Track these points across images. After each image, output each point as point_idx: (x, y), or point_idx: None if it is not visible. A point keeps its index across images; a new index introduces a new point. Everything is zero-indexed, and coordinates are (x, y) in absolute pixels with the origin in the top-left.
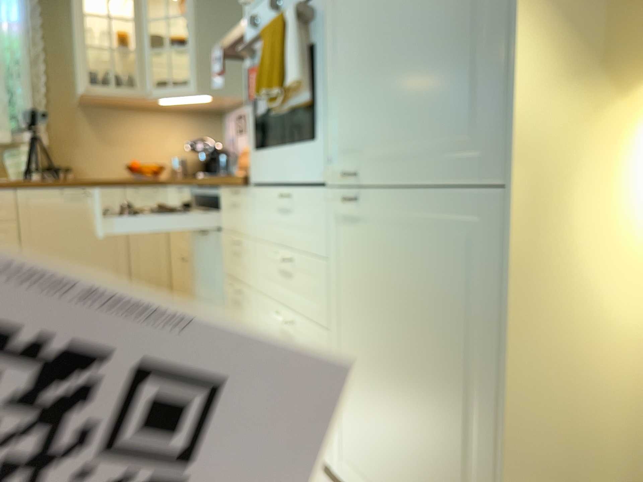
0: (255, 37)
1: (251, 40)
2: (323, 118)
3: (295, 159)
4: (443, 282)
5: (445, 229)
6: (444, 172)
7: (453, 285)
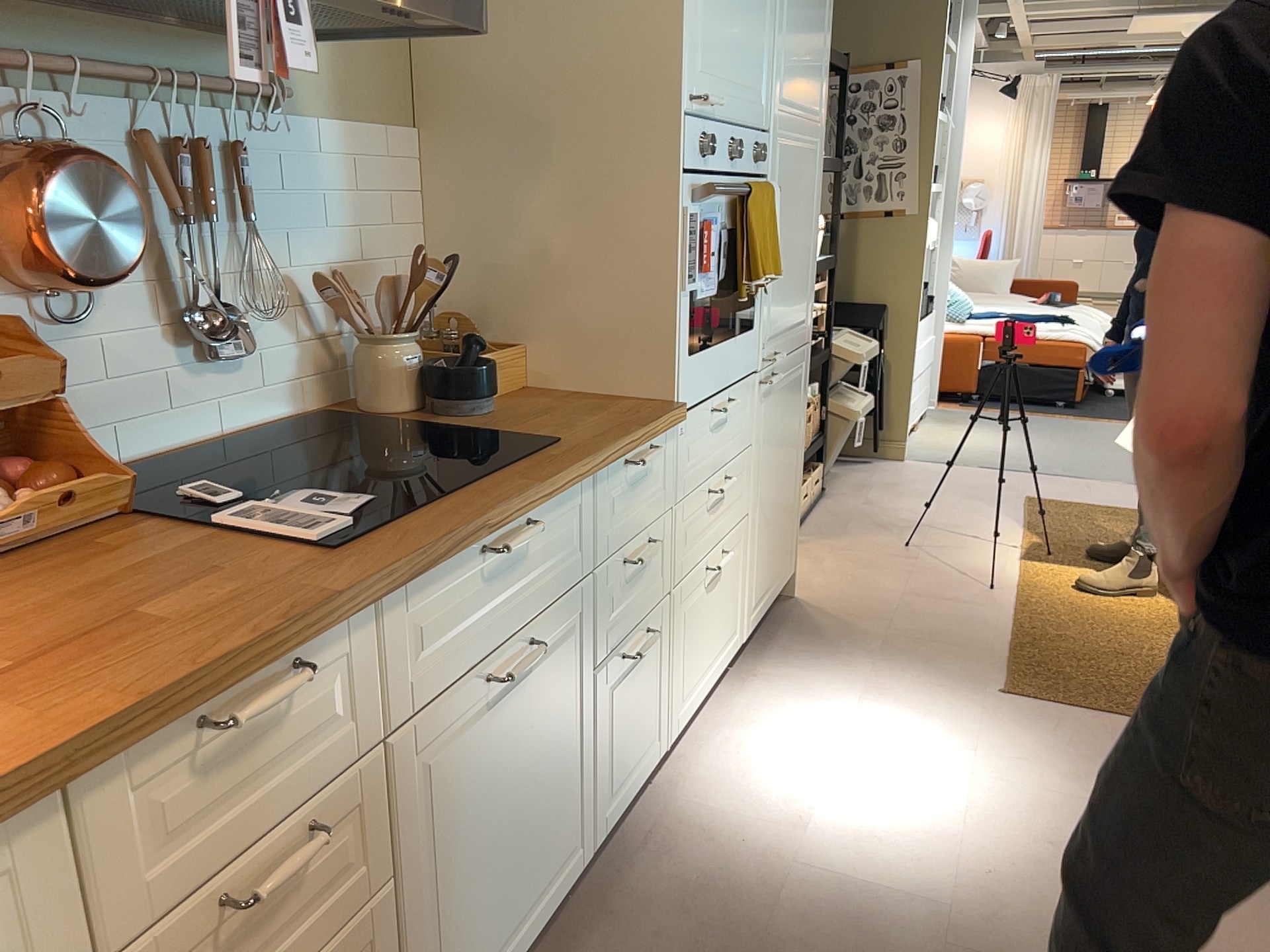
0: (740, 194)
1: (737, 195)
2: (756, 306)
3: (736, 354)
4: (793, 404)
5: (794, 372)
6: (797, 340)
7: (795, 402)
